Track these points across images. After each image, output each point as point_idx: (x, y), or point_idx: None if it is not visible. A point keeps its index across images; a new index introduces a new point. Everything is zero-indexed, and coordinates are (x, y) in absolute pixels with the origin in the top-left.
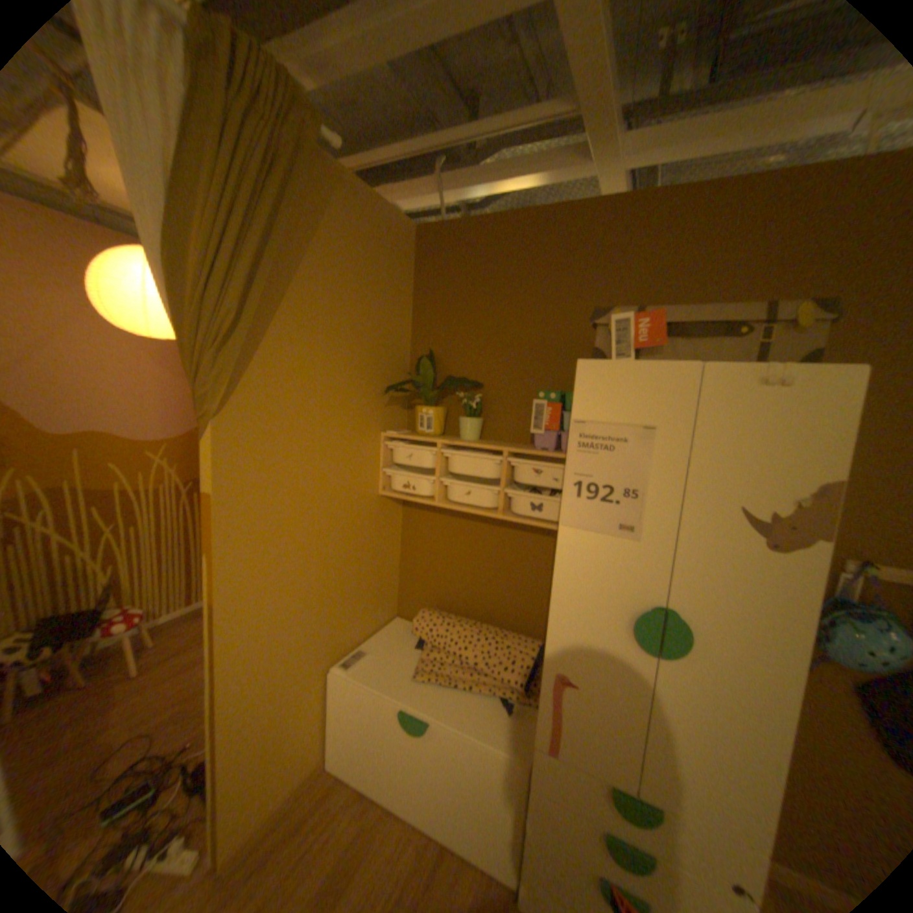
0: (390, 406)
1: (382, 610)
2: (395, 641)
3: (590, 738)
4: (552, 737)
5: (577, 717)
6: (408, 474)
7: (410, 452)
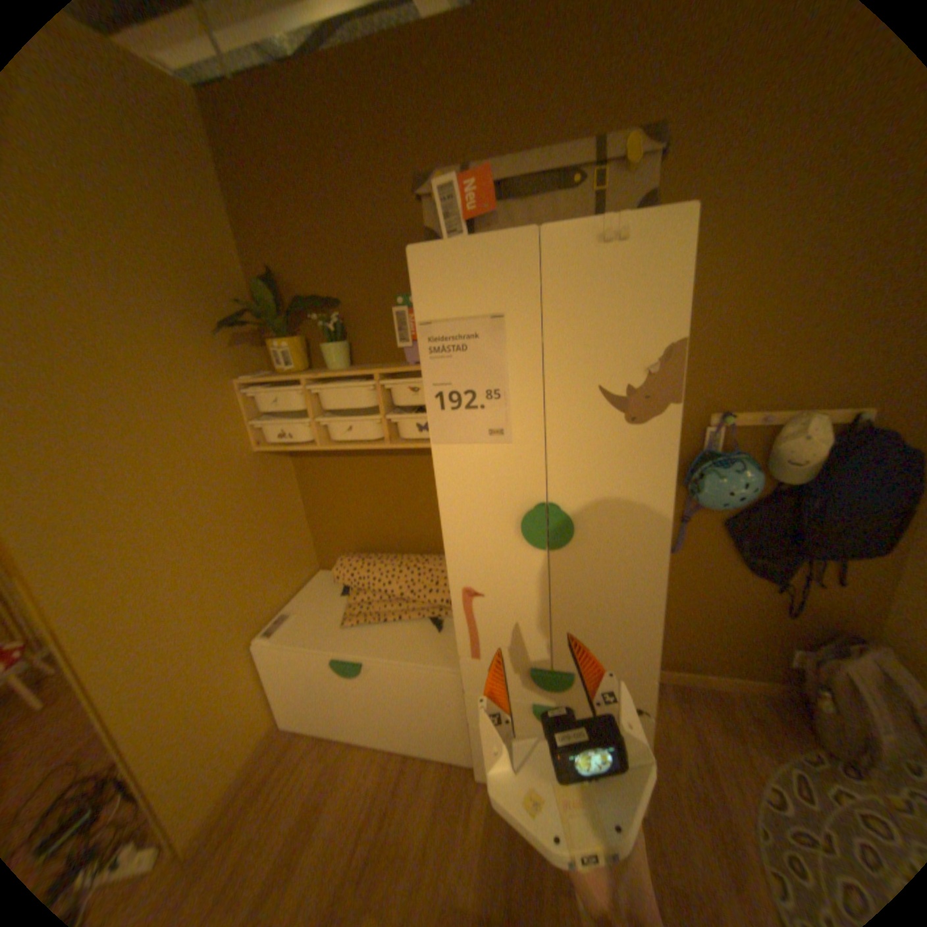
0: (236, 347)
1: (298, 568)
2: (319, 594)
3: (502, 635)
4: (470, 643)
5: (488, 620)
6: (279, 422)
7: (273, 397)
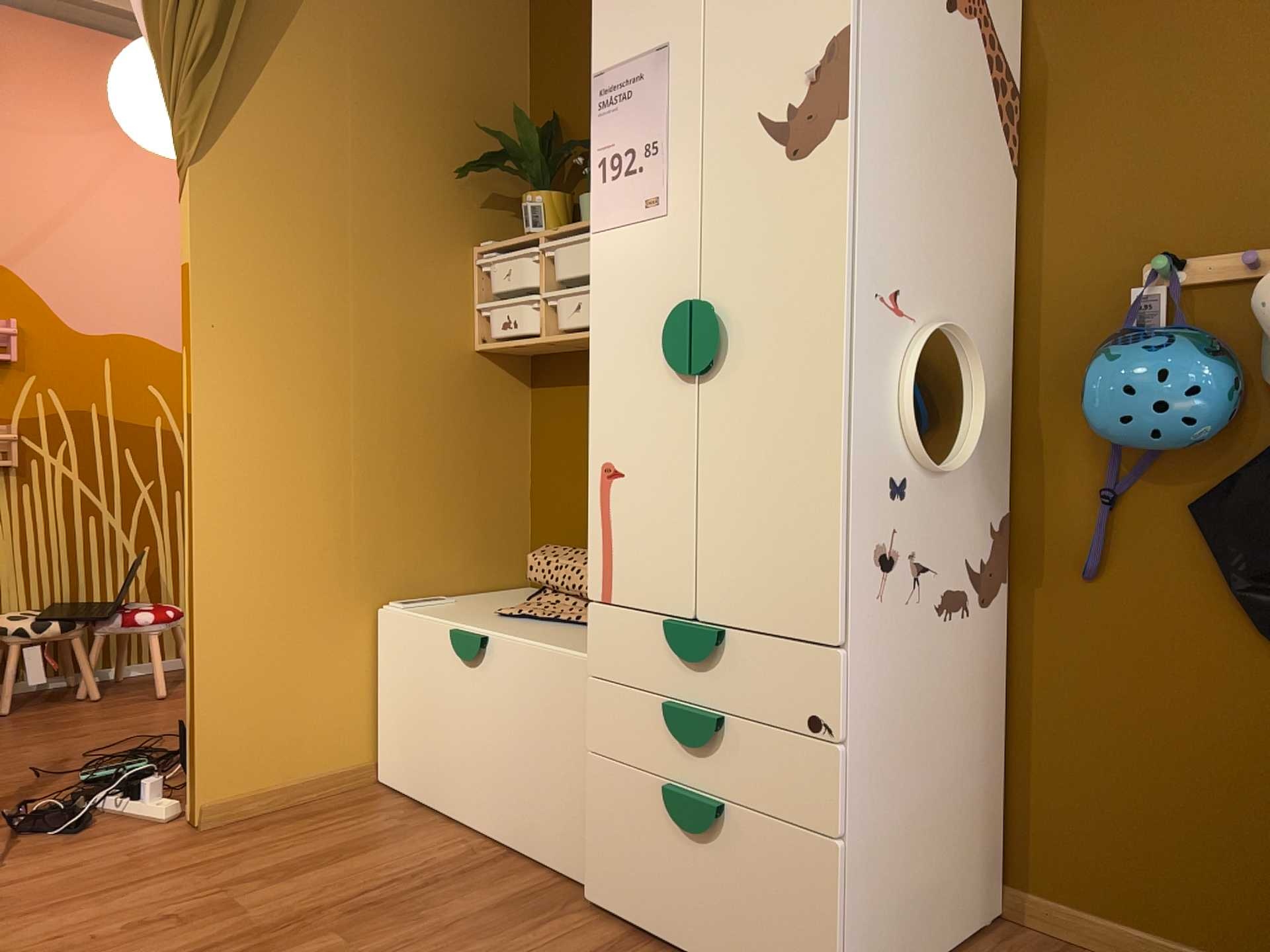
0: (492, 210)
1: (491, 560)
2: (501, 598)
3: (639, 549)
4: (602, 571)
5: (625, 521)
6: (507, 302)
7: (507, 266)
